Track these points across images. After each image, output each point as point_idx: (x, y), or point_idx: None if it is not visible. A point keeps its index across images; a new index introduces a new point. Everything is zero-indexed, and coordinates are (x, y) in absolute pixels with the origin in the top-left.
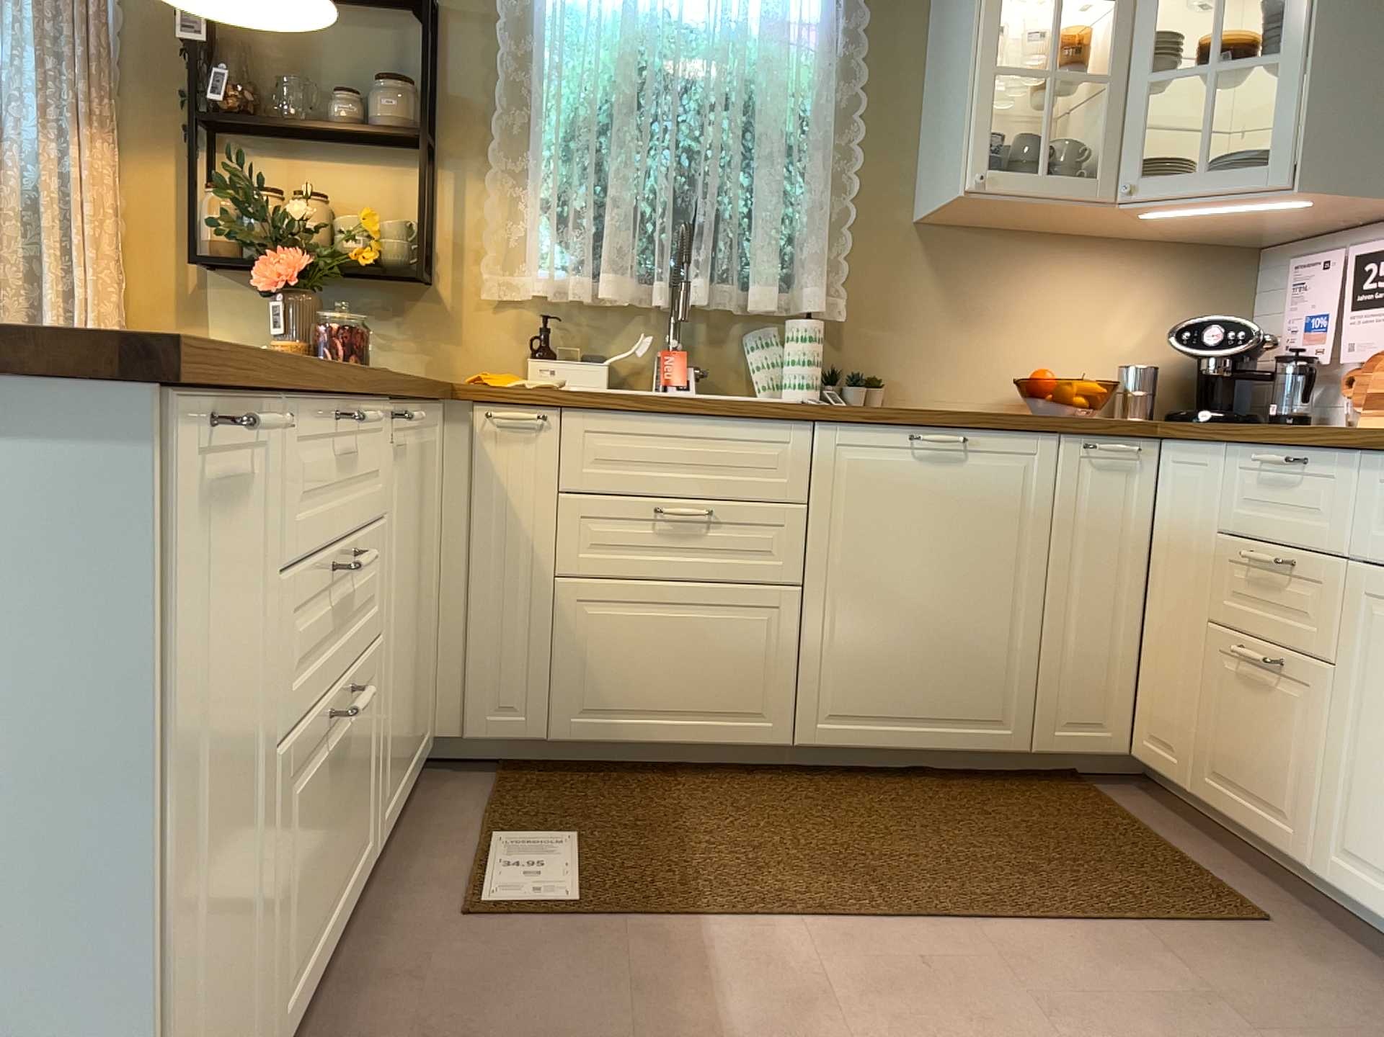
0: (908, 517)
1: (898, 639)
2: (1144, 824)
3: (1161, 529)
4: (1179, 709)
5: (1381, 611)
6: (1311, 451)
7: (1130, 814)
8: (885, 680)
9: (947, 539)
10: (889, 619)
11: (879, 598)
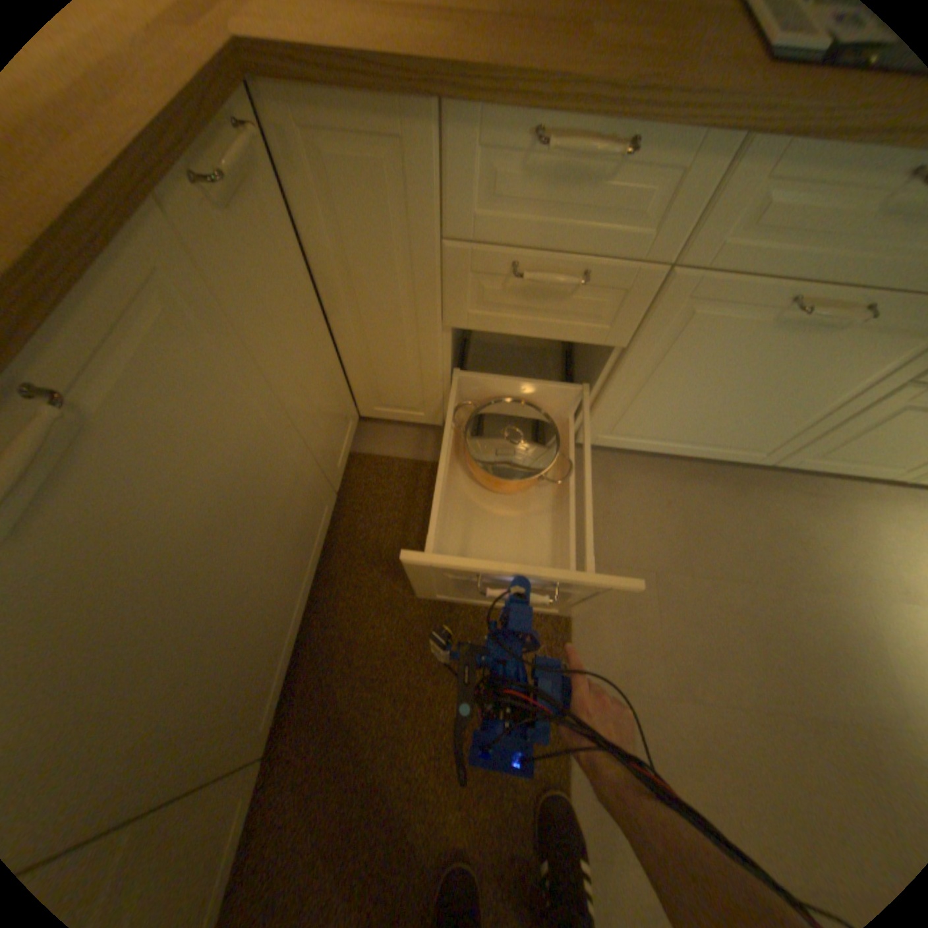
0: (117, 595)
1: (243, 623)
2: (420, 456)
3: (312, 236)
4: (412, 386)
5: (700, 304)
6: (662, 125)
7: (404, 457)
8: (261, 643)
9: (185, 520)
10: (222, 637)
11: (198, 655)
